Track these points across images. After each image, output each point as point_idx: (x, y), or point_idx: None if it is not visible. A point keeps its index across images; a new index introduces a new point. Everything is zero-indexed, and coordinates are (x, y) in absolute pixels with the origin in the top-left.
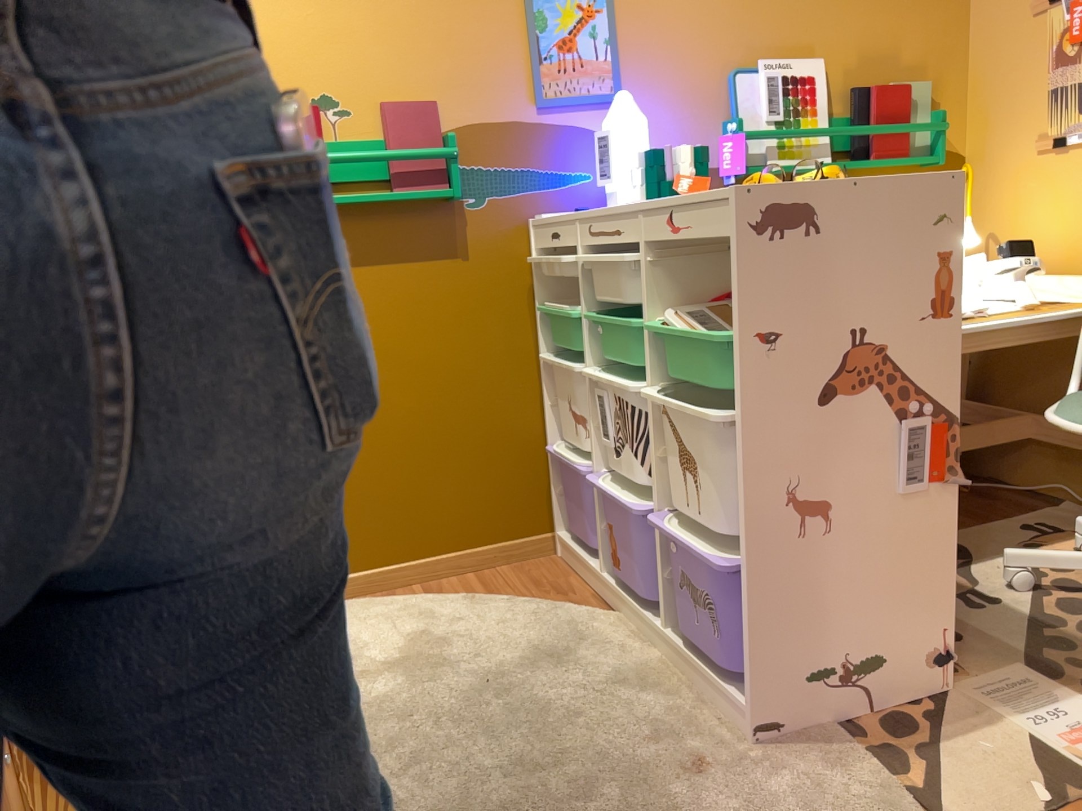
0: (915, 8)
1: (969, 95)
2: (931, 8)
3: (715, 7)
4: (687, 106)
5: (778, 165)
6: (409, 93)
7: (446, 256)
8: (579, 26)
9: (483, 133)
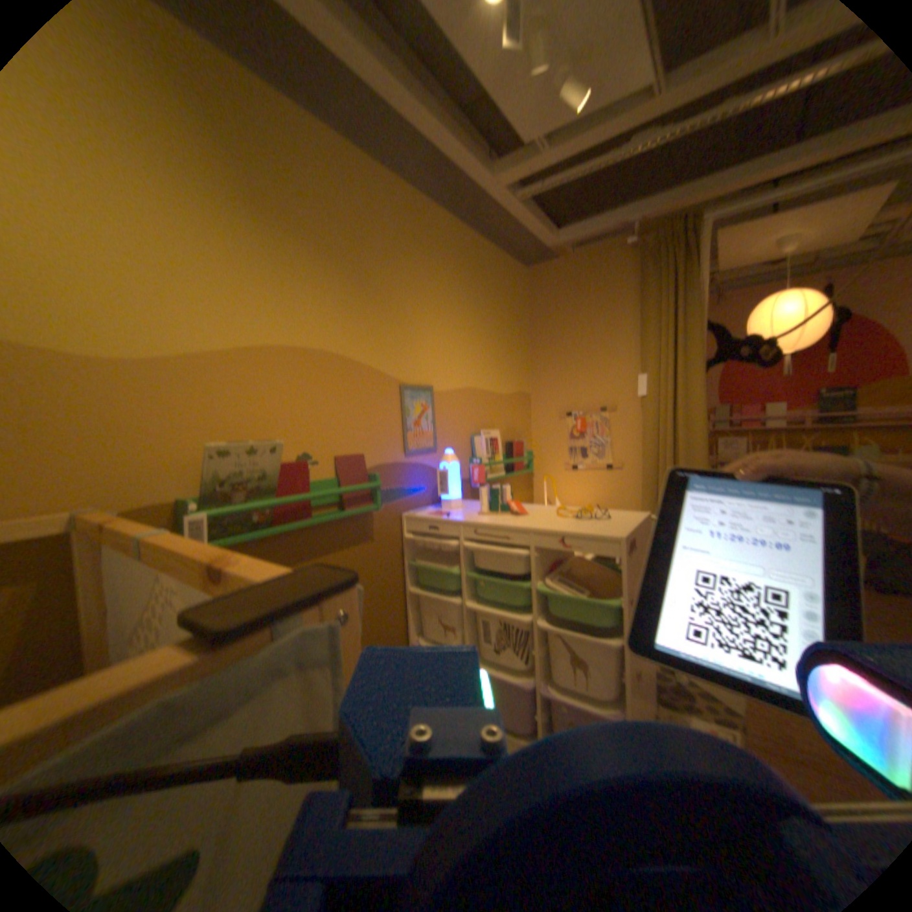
0: (518, 408)
1: (532, 442)
2: (522, 409)
3: (466, 405)
4: (458, 450)
5: (491, 476)
6: (349, 448)
7: (364, 542)
8: (422, 413)
9: (383, 468)
